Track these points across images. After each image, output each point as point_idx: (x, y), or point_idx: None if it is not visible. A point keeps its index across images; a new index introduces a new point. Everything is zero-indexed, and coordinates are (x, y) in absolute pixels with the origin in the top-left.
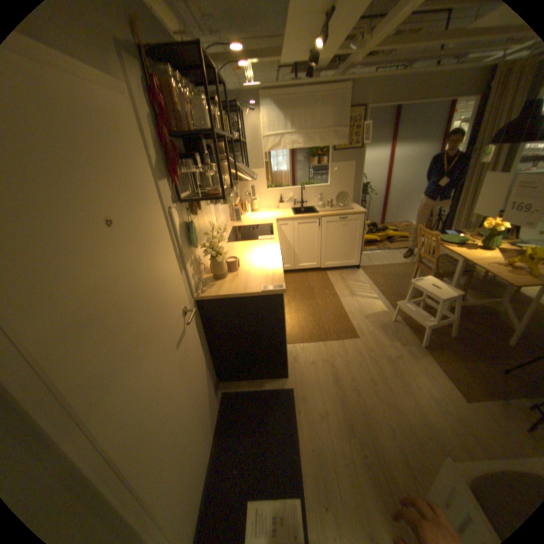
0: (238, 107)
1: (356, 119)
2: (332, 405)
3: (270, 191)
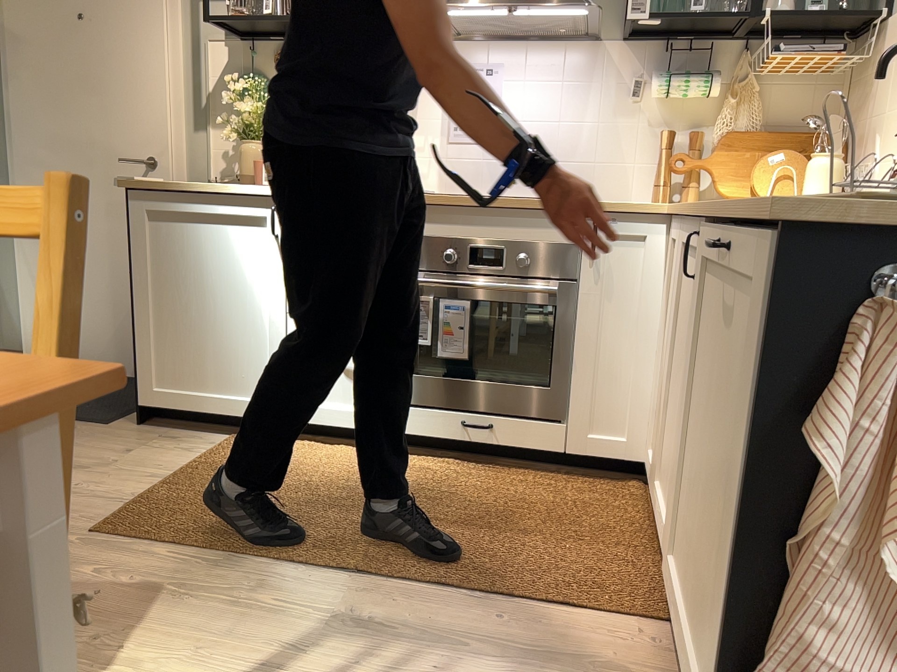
0: None
1: None
2: None
3: None
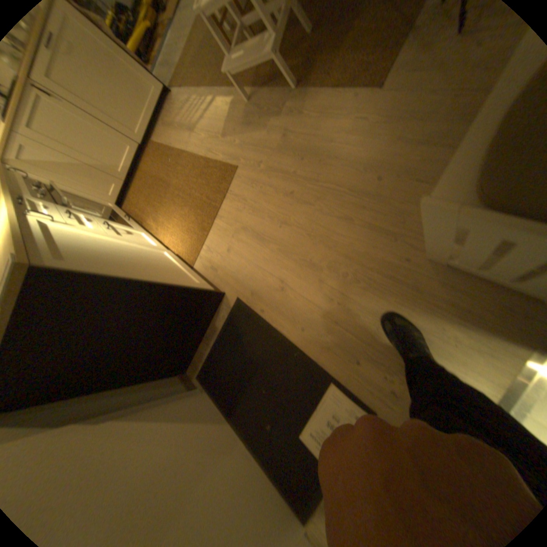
0: None
1: None
2: (281, 266)
3: None
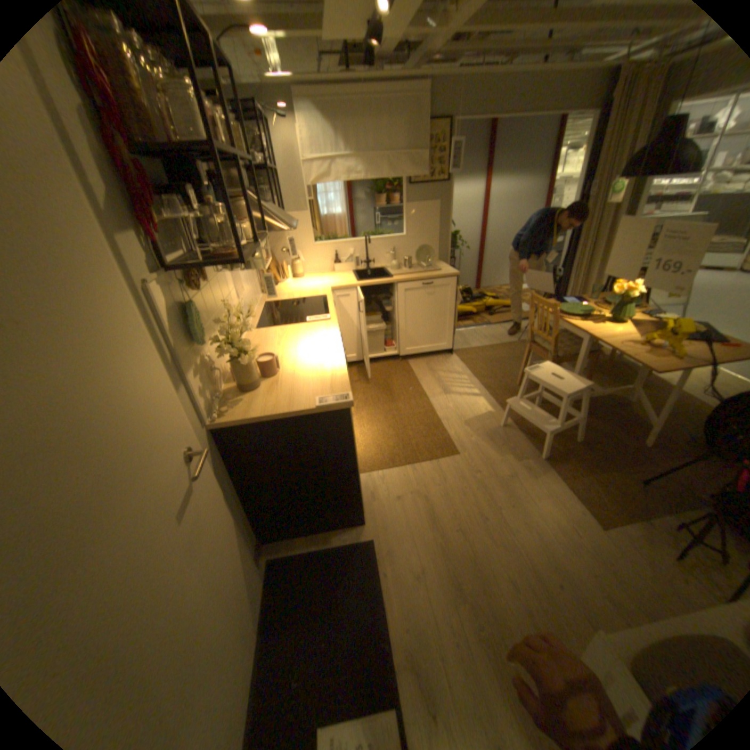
0: (260, 113)
1: (438, 138)
2: (431, 559)
3: (319, 245)
